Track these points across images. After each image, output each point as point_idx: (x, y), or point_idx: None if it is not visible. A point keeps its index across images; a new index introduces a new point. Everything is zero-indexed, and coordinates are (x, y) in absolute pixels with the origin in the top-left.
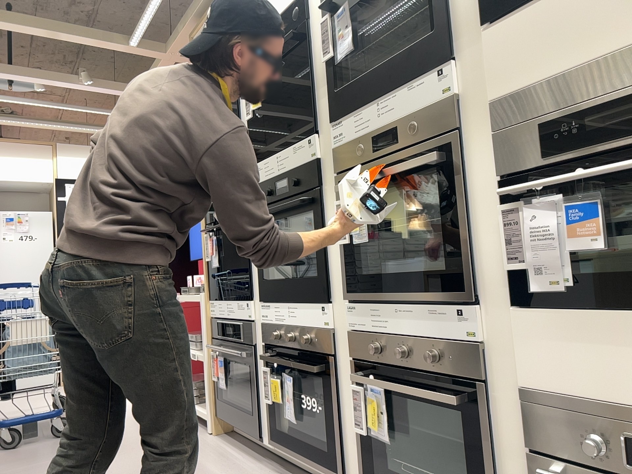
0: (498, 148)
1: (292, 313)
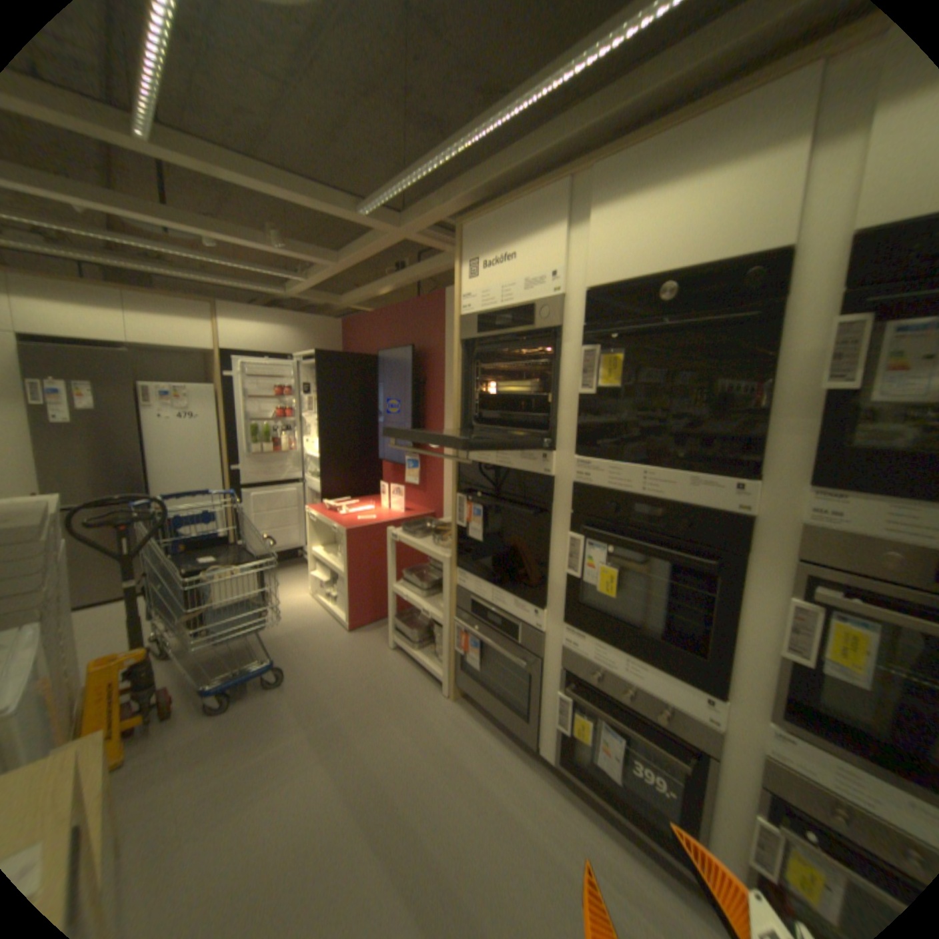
0: None
1: (637, 671)
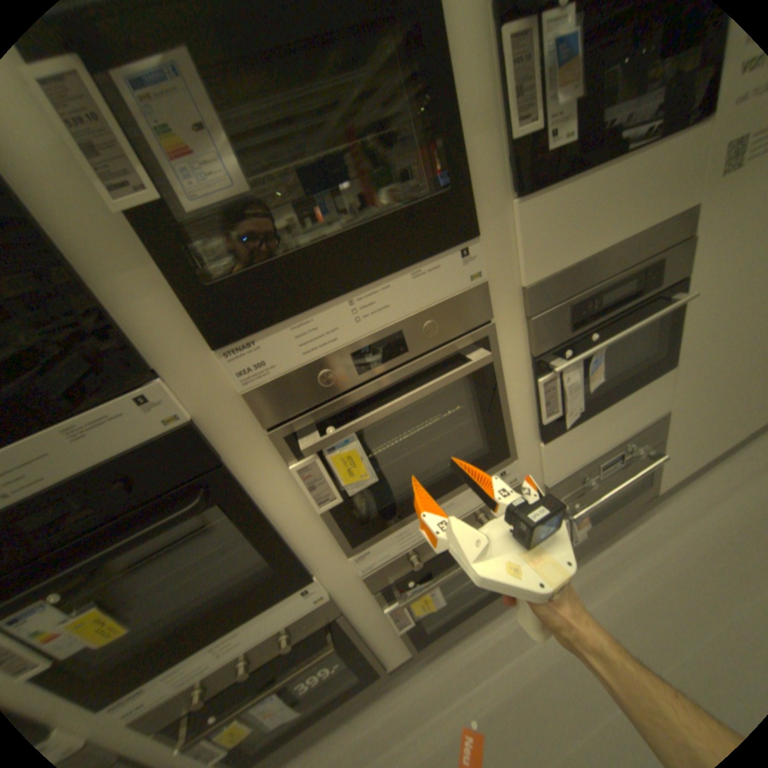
0: (536, 332)
1: (223, 647)
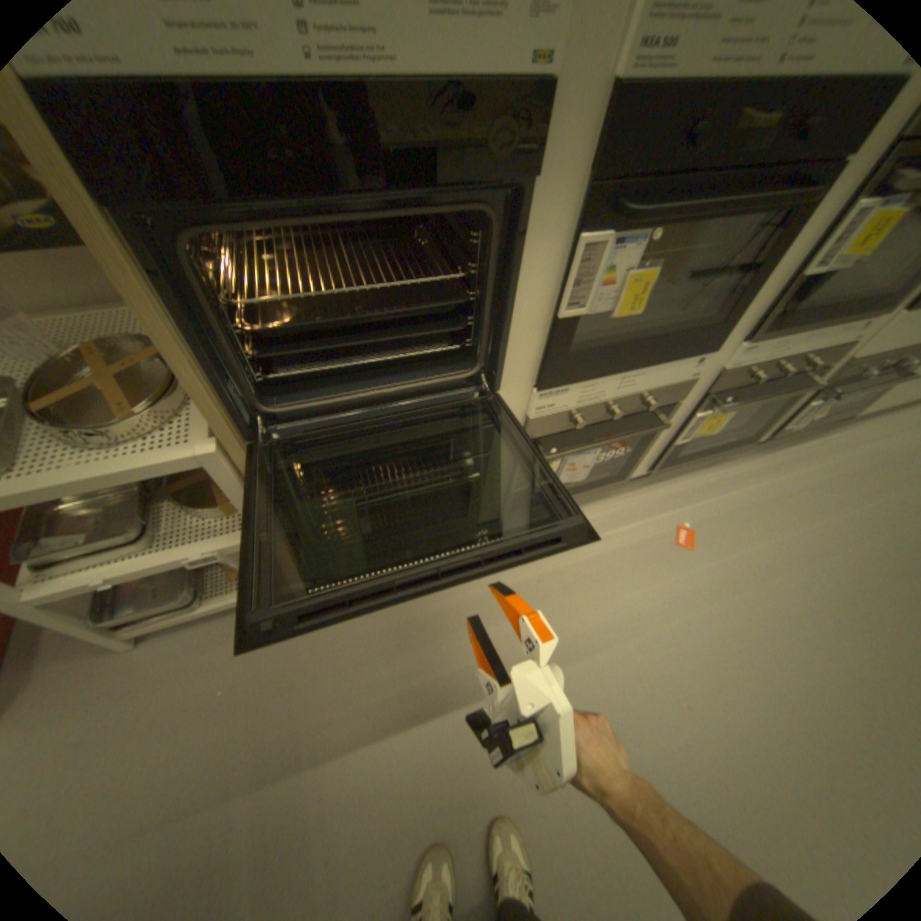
0: None
1: (628, 381)
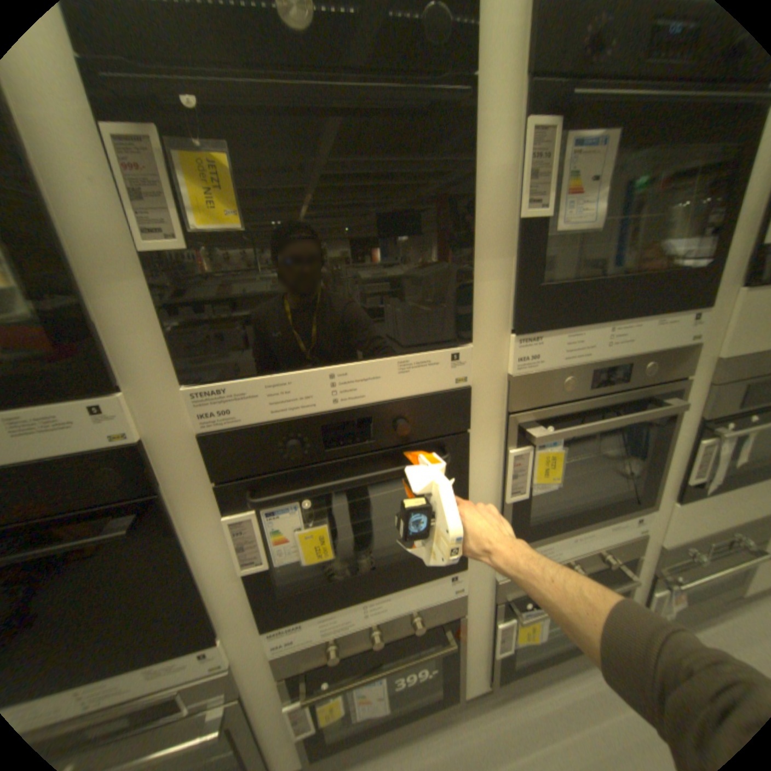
0: (718, 398)
1: (376, 609)
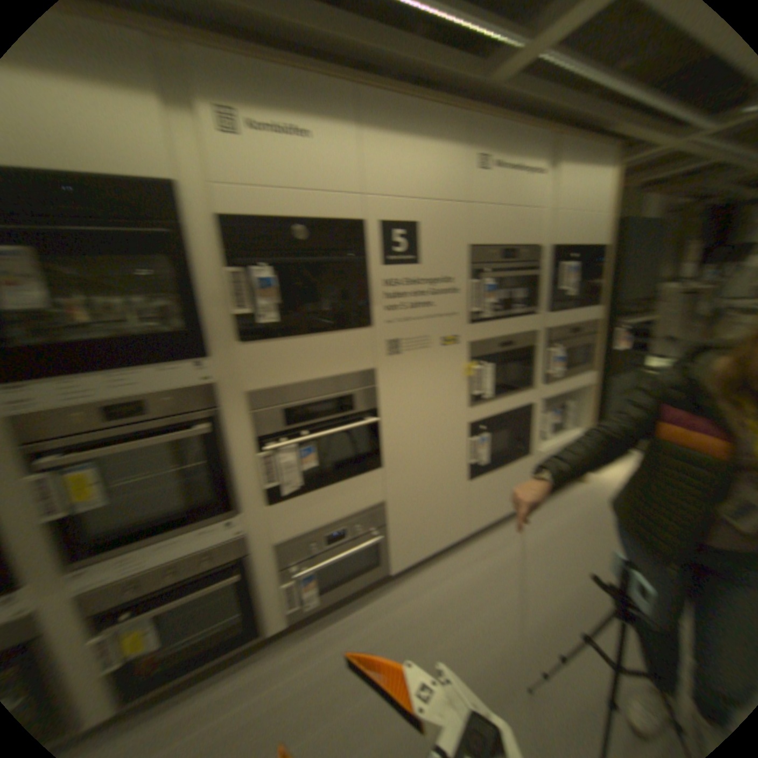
0: (250, 423)
1: None
